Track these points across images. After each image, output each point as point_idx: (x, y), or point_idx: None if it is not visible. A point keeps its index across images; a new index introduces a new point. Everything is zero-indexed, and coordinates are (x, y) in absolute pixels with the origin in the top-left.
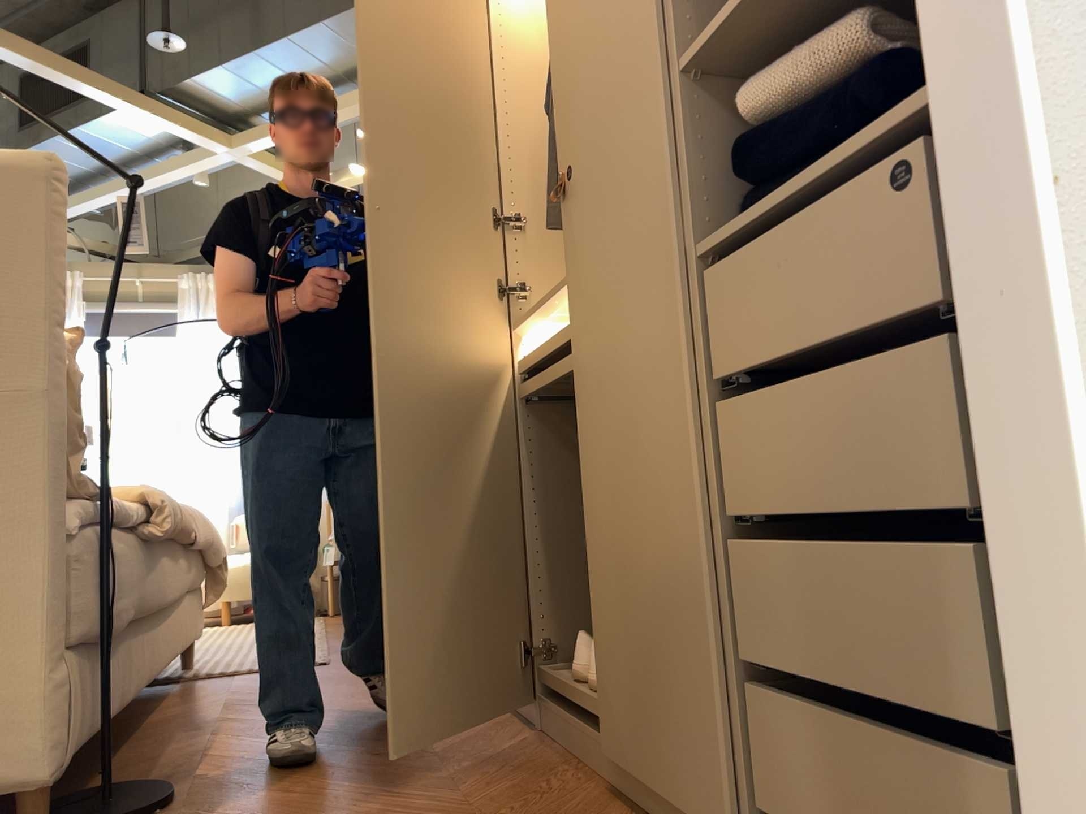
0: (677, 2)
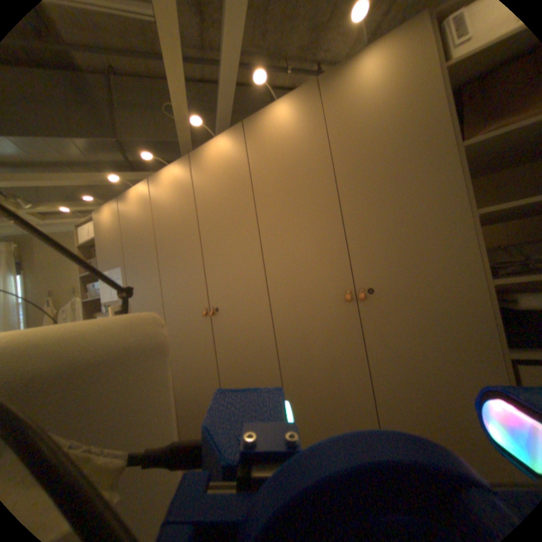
0: (484, 259)
